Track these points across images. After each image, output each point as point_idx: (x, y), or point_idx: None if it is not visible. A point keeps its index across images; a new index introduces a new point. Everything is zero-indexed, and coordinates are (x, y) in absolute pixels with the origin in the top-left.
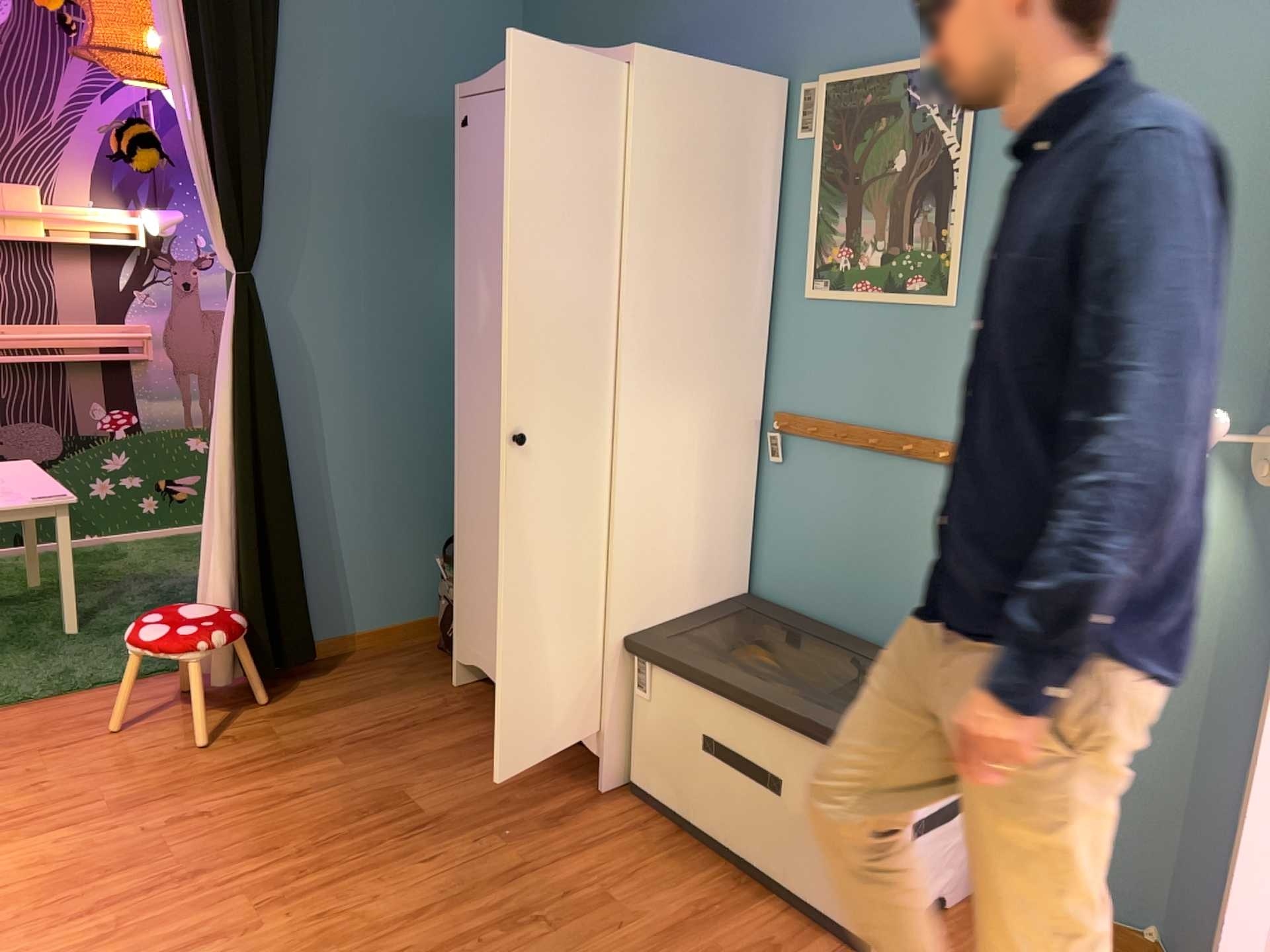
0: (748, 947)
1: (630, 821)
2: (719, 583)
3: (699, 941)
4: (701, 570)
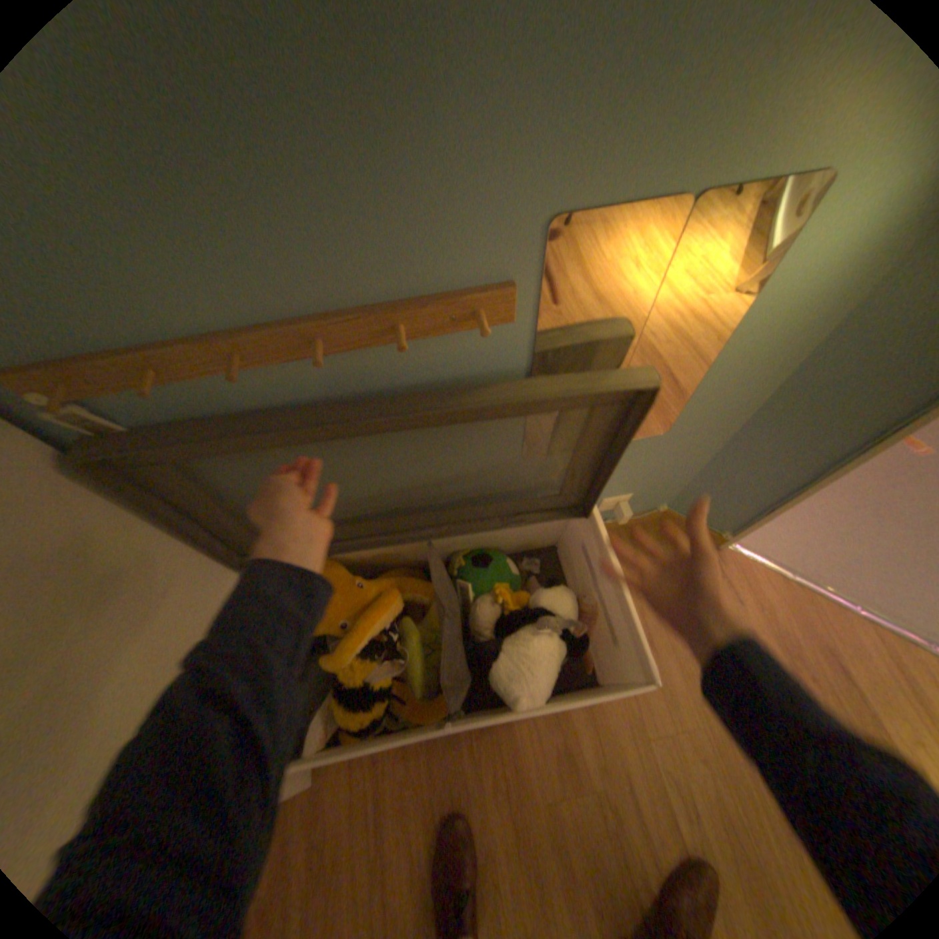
0: (555, 776)
1: (361, 778)
2: (207, 594)
3: (535, 816)
4: (185, 629)
